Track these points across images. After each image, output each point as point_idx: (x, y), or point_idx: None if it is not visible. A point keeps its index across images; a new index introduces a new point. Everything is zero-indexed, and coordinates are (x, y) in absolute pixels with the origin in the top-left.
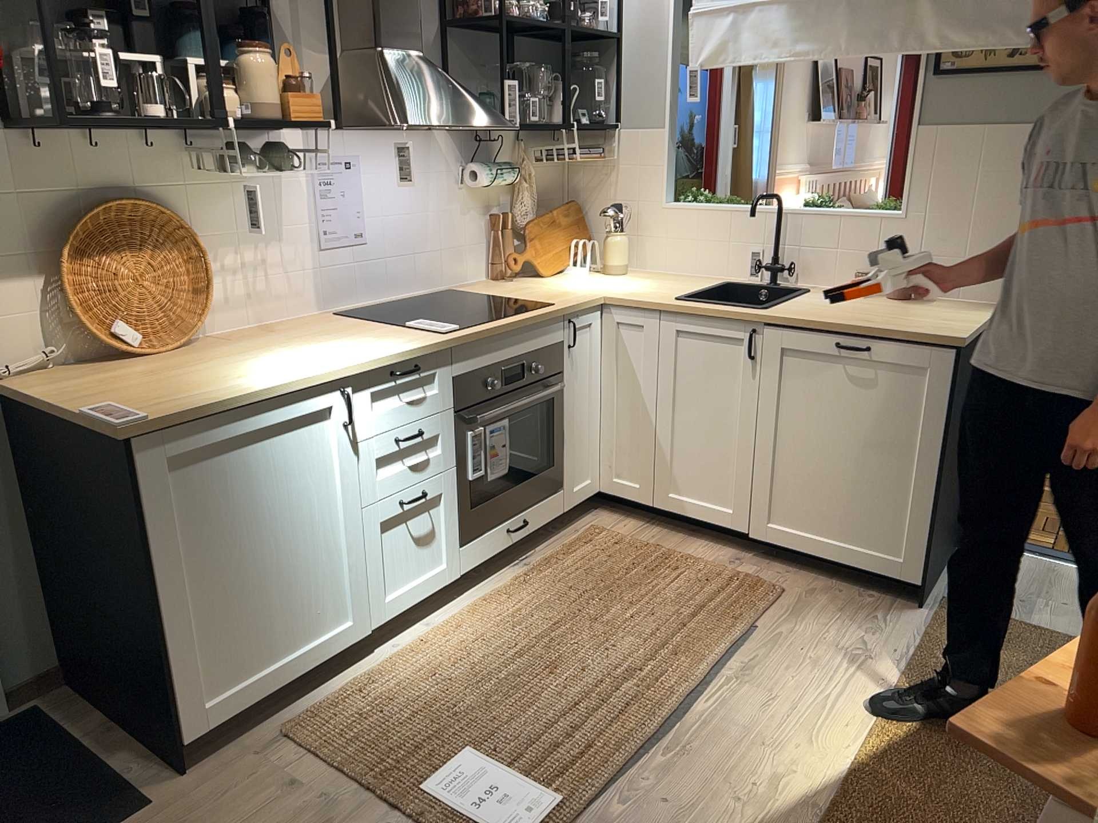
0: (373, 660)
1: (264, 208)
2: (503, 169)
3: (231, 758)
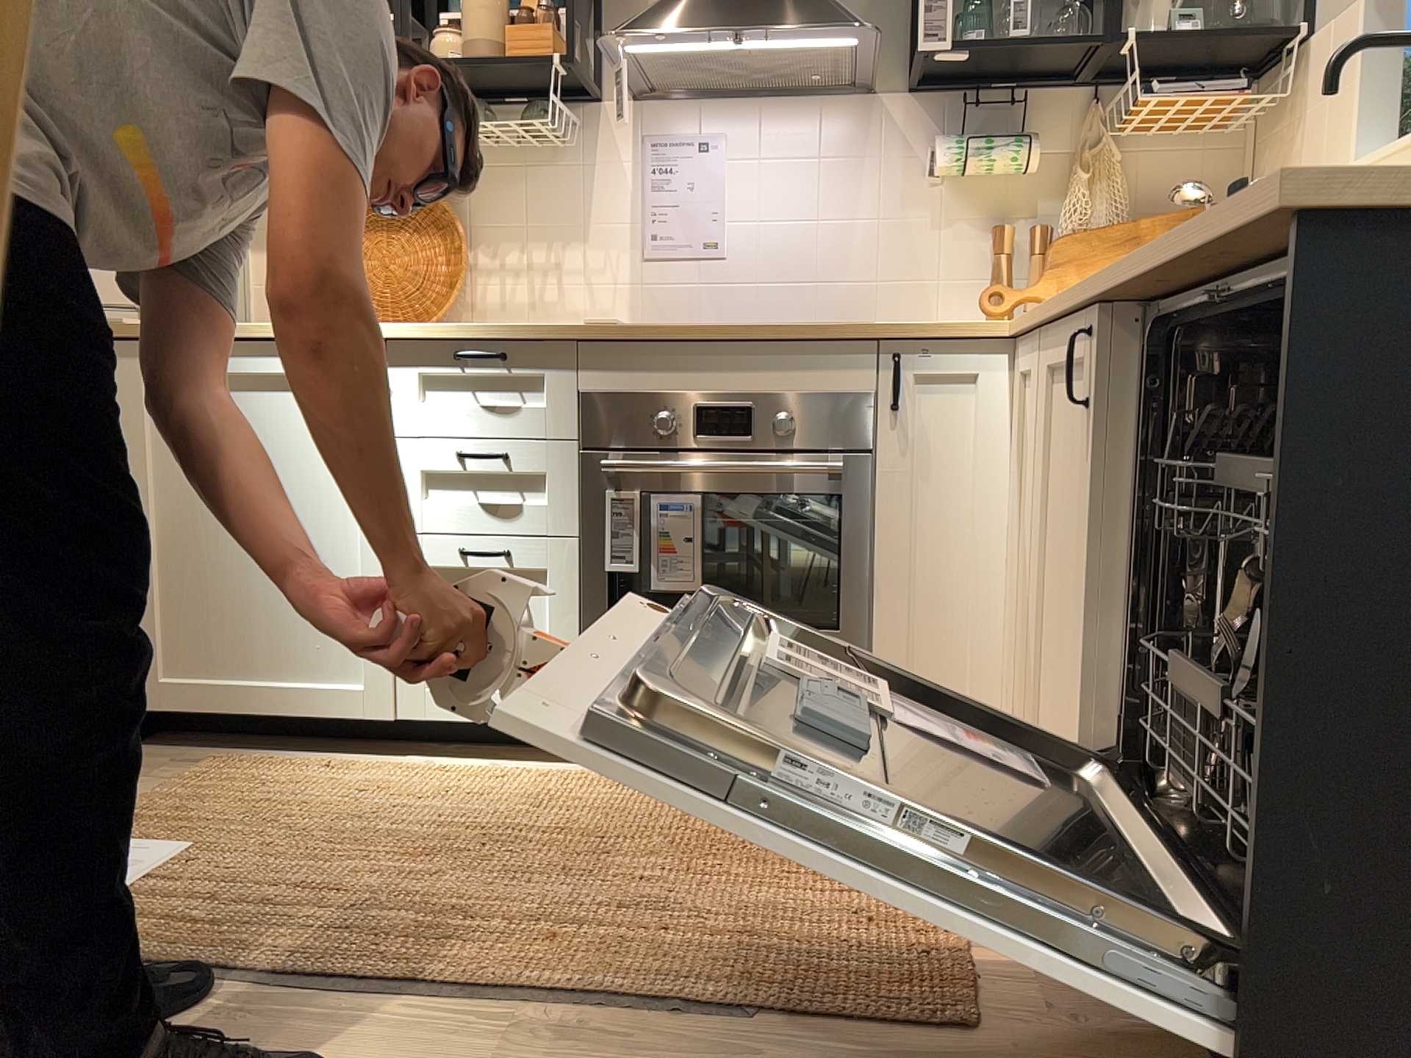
0: (386, 762)
1: (563, 198)
2: (991, 141)
3: (164, 754)
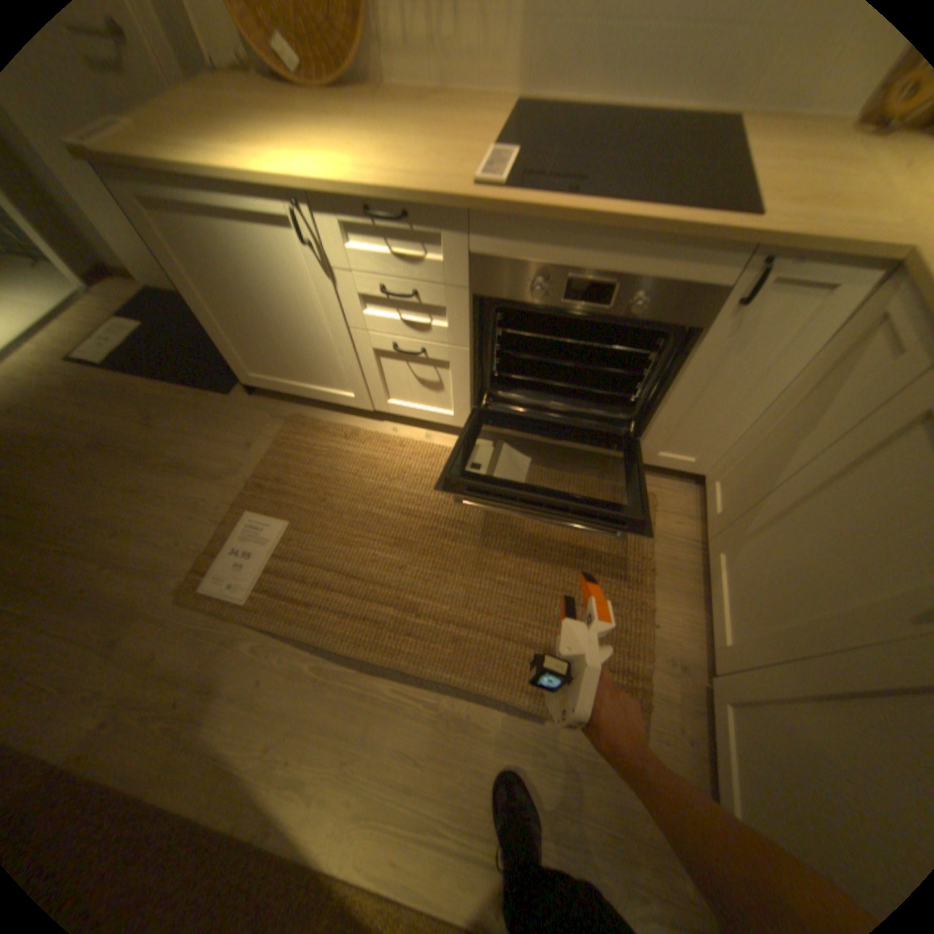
0: (373, 426)
1: None
2: None
3: (266, 407)
